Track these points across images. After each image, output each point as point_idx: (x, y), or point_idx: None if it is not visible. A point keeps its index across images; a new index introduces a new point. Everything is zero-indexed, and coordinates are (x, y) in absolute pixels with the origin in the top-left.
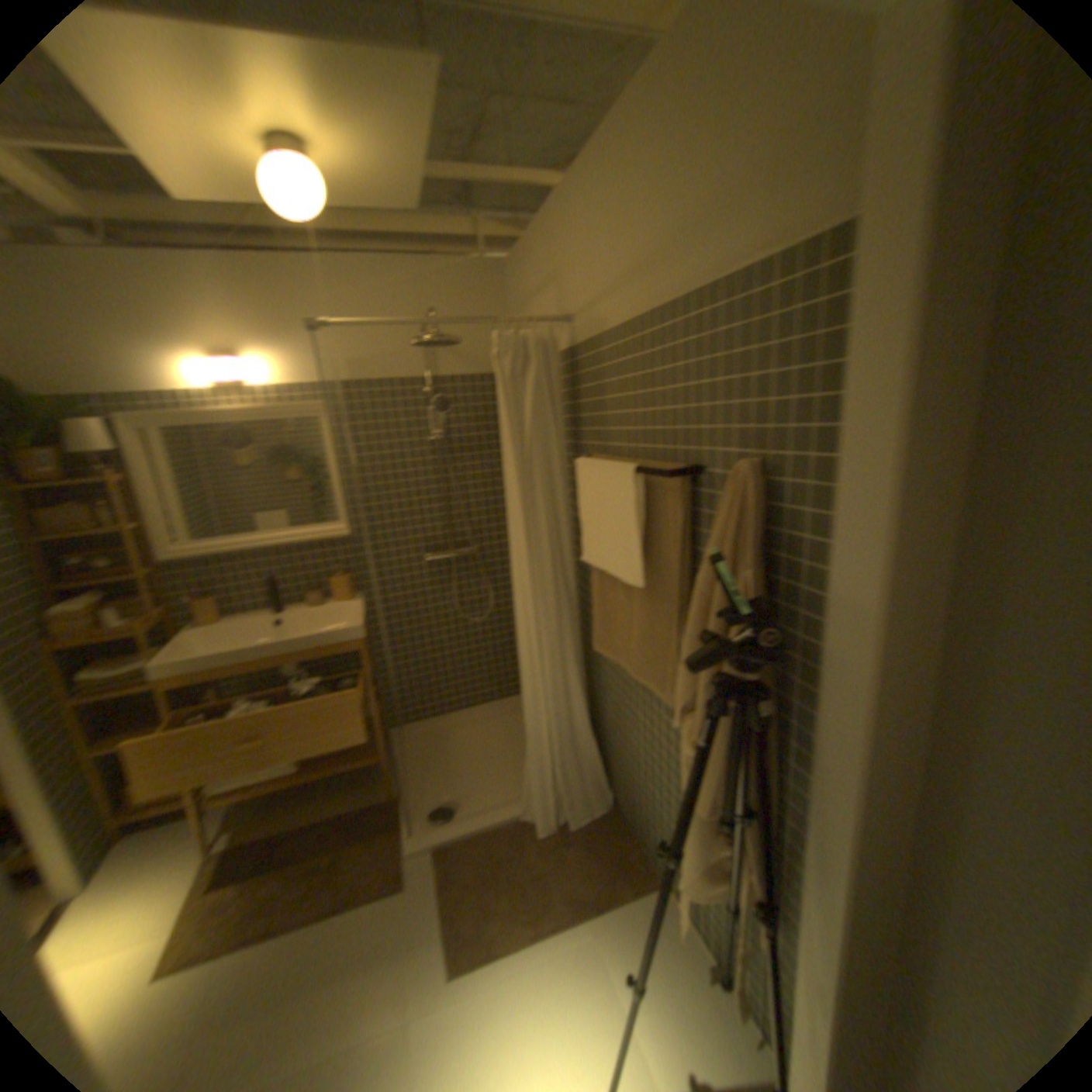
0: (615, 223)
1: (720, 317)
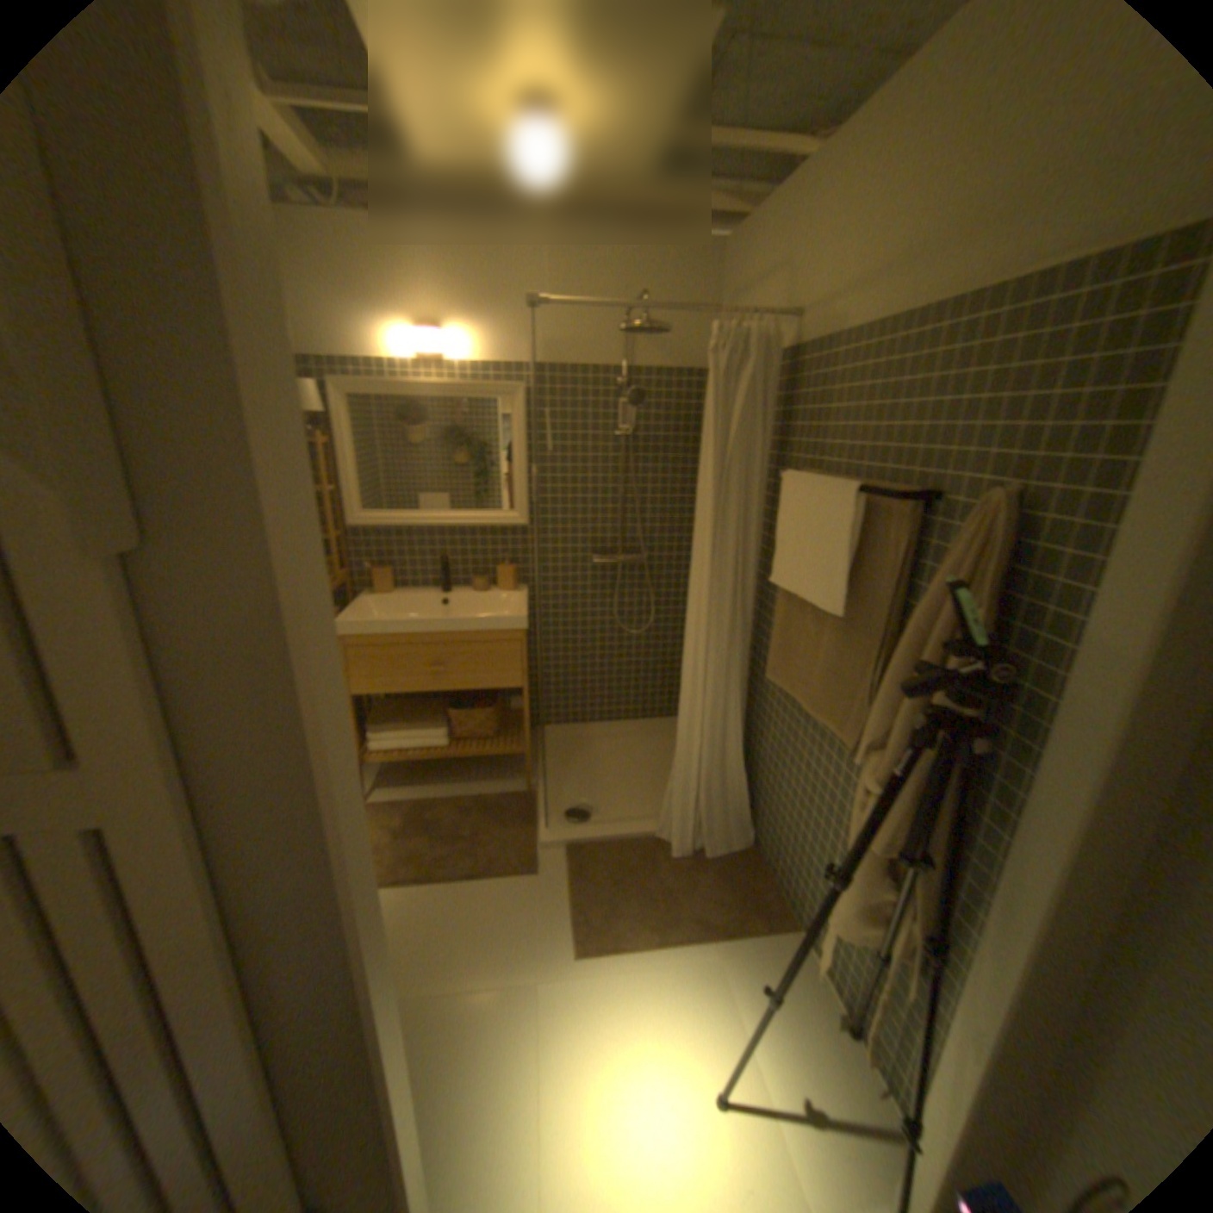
0: (879, 206)
1: (999, 325)
